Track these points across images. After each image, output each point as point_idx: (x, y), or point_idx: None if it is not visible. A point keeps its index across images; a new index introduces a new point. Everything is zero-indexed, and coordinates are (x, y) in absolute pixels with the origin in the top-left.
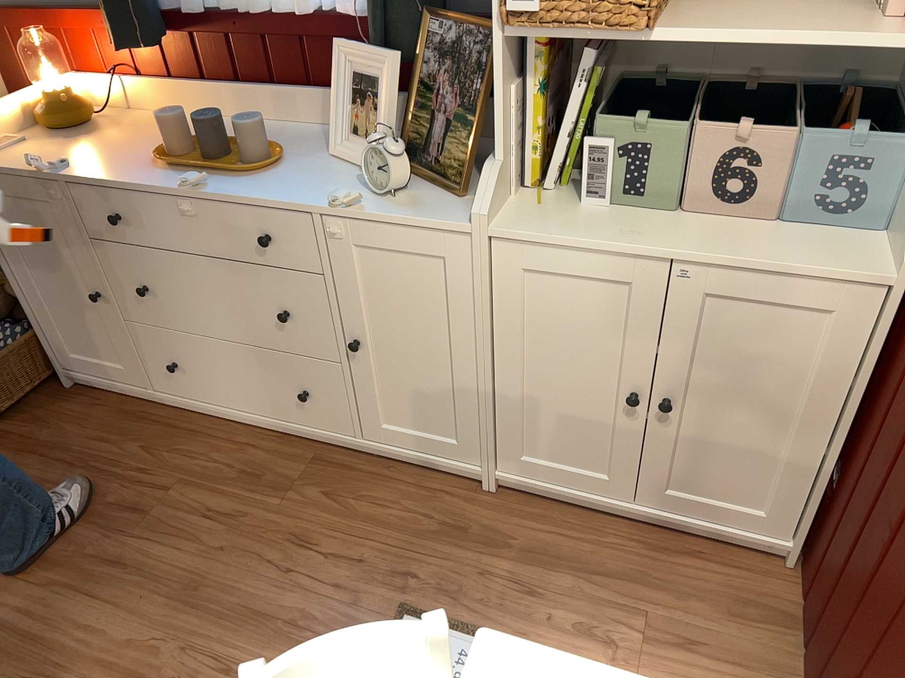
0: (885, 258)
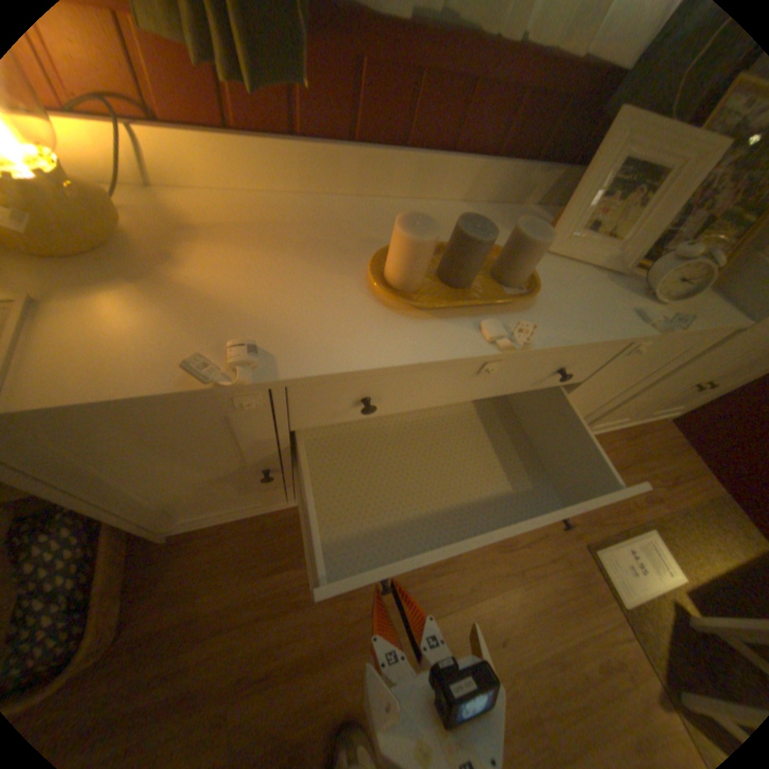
0: None
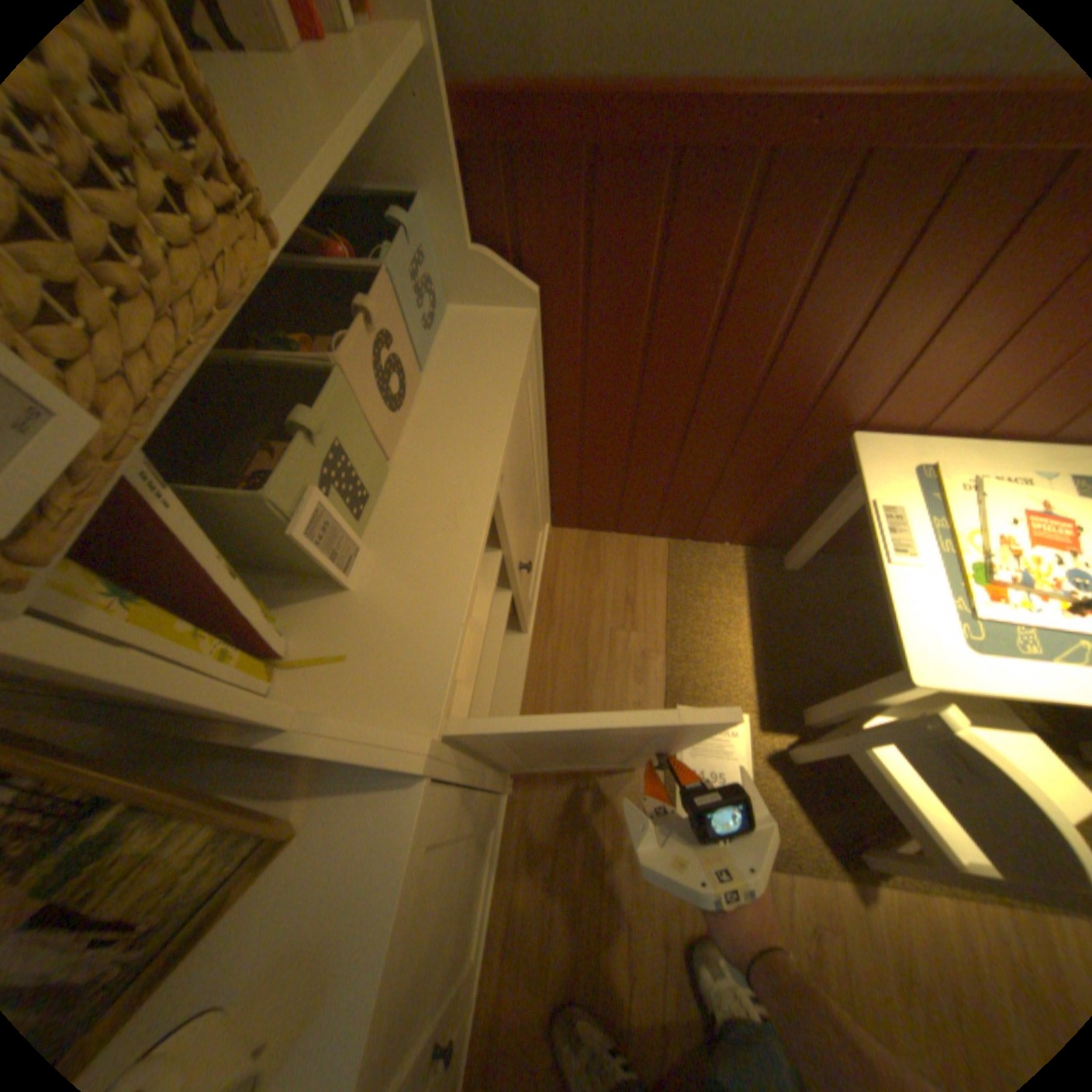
0: (503, 303)
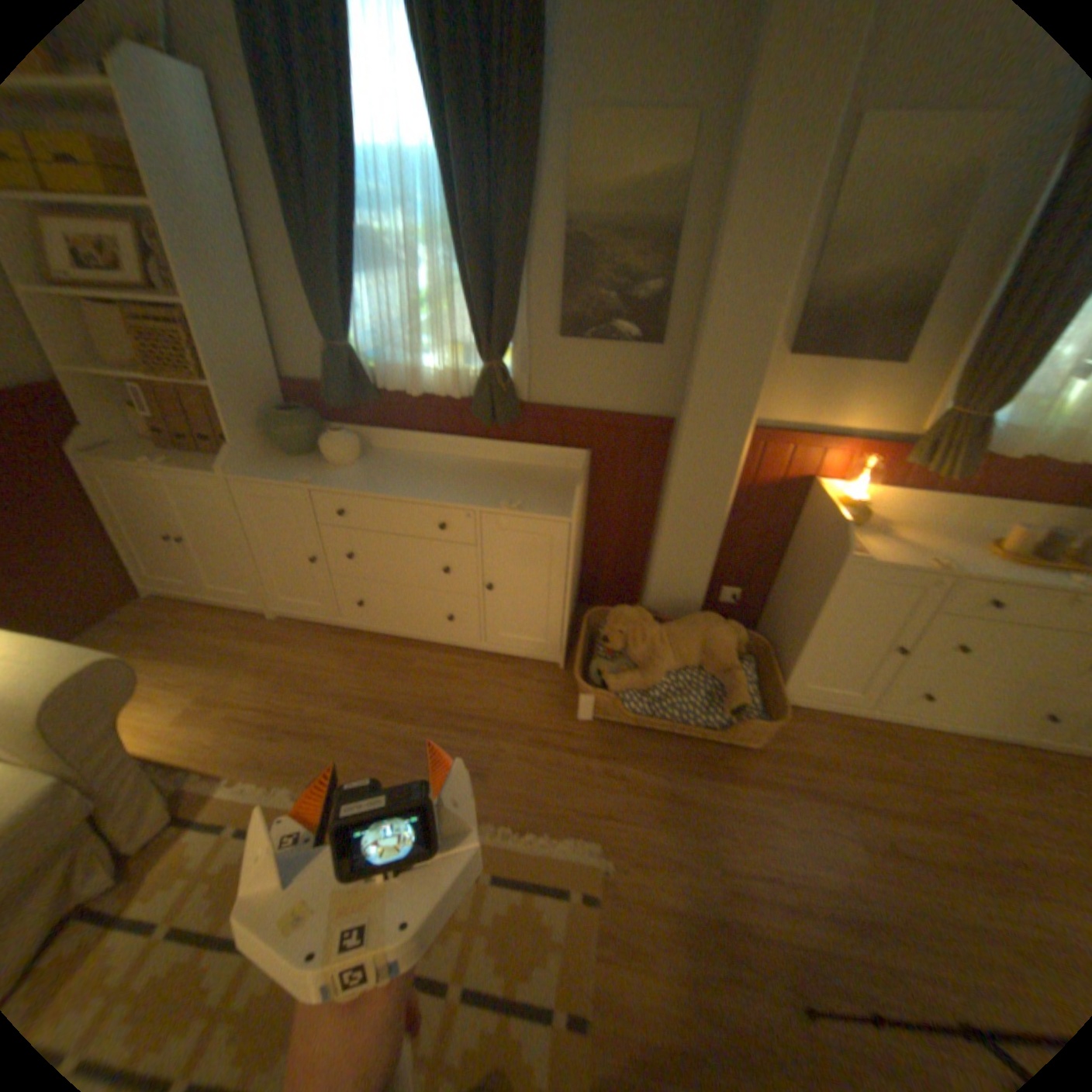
0: None
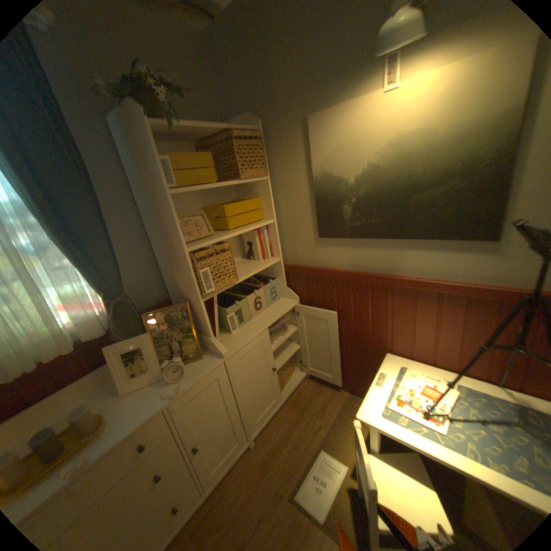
0: (291, 299)
